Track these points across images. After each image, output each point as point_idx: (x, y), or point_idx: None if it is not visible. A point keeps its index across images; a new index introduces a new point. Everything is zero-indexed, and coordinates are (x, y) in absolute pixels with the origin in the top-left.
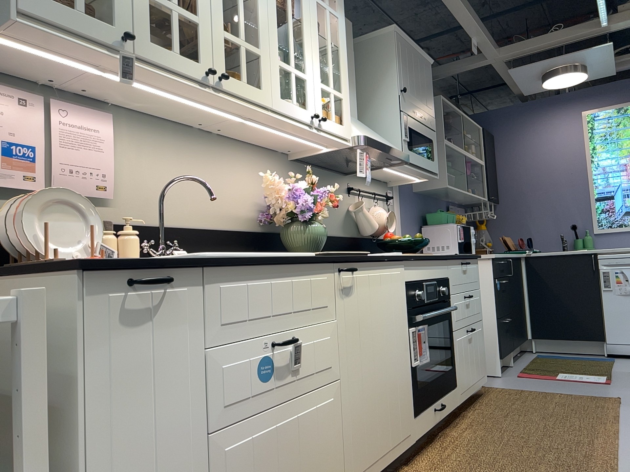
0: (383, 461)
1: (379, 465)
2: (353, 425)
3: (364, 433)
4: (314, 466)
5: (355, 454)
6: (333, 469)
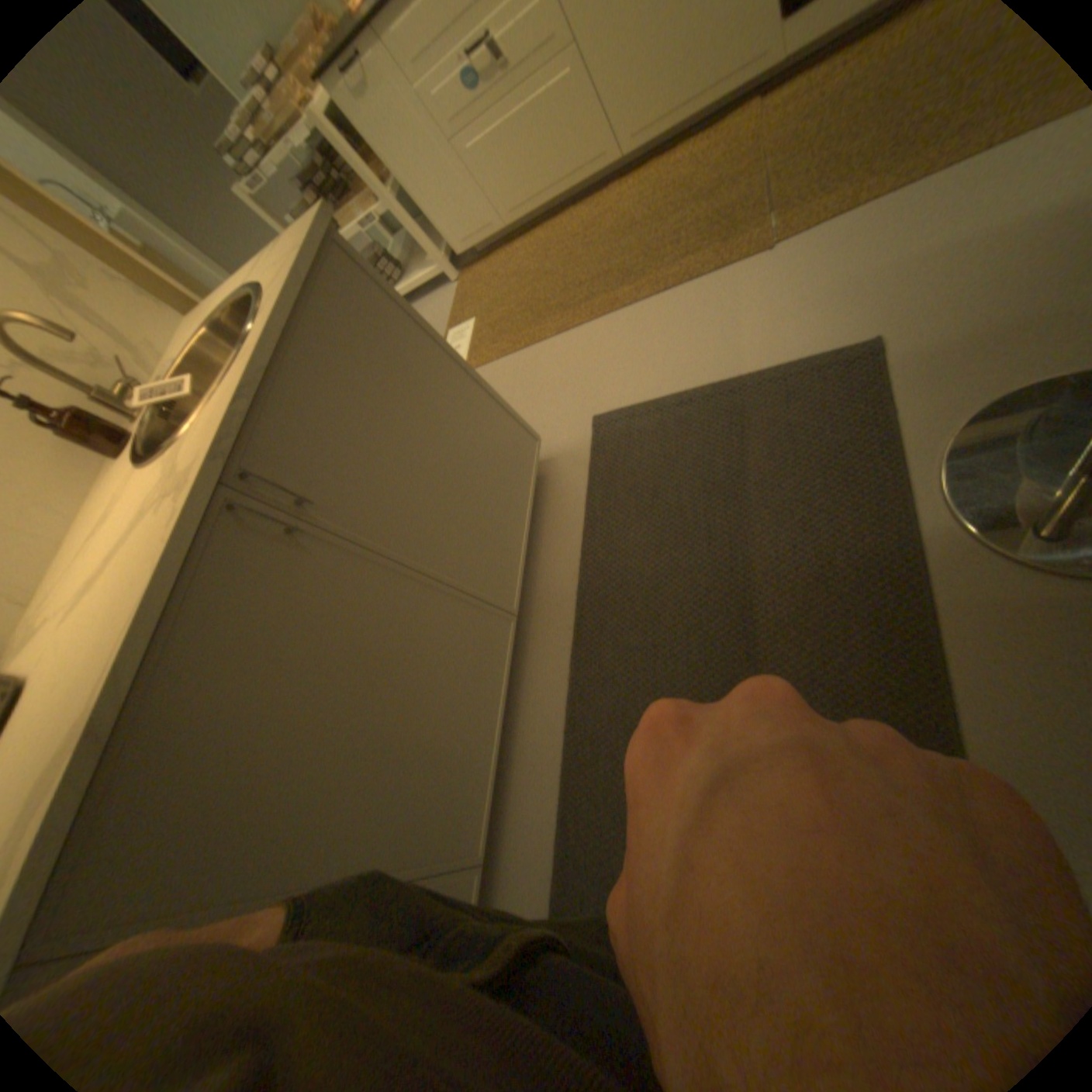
0: (691, 104)
1: (682, 111)
2: (616, 81)
3: (639, 84)
4: (564, 136)
5: (627, 111)
6: (594, 133)
